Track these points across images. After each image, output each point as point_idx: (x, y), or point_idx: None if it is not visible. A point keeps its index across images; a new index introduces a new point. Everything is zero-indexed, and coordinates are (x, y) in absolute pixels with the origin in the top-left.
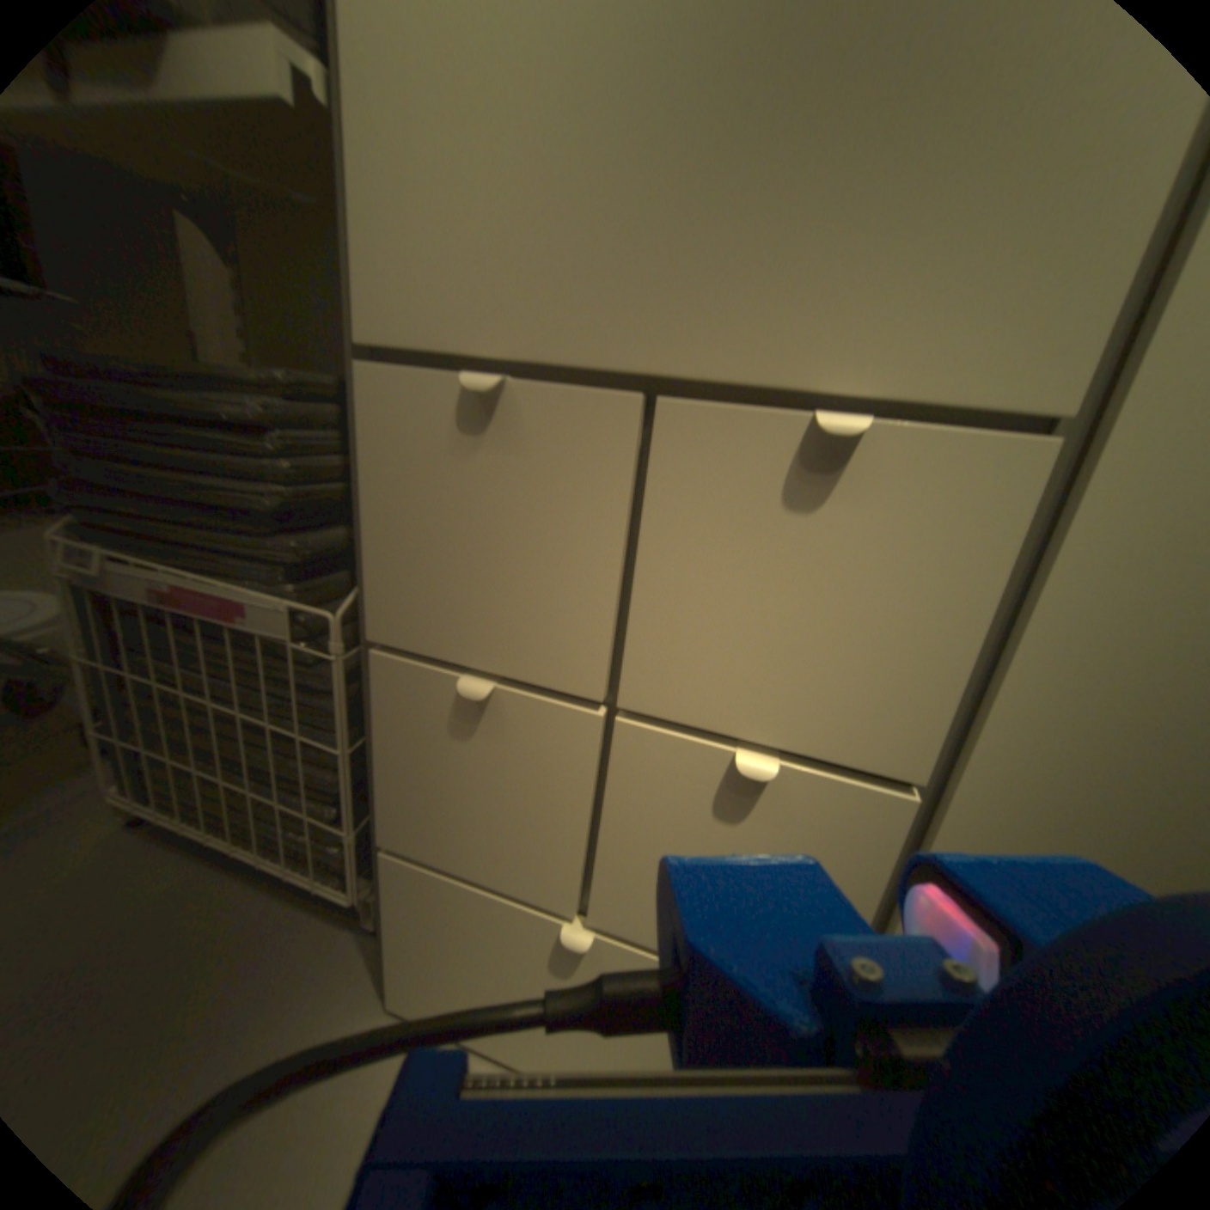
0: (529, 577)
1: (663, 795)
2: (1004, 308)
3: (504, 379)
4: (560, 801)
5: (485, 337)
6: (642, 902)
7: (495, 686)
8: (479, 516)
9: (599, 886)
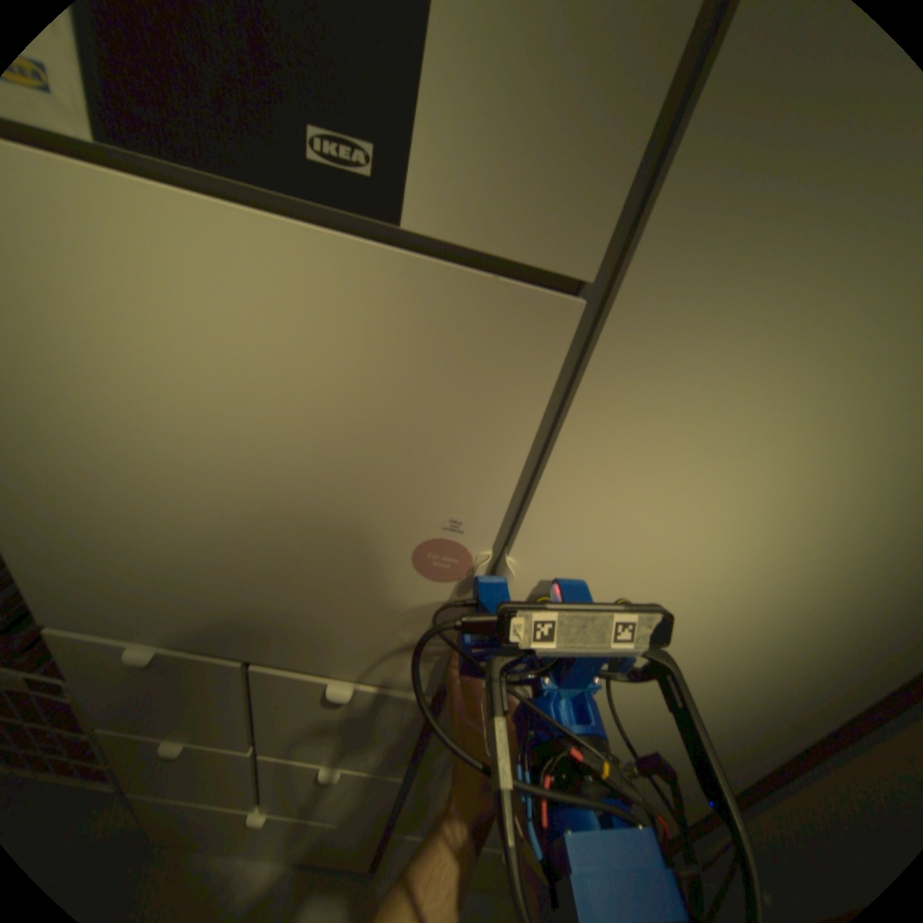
0: (192, 710)
1: (287, 776)
2: (400, 662)
3: (152, 655)
4: (234, 777)
5: (135, 631)
6: (287, 805)
7: (182, 745)
8: (153, 689)
9: (264, 800)
